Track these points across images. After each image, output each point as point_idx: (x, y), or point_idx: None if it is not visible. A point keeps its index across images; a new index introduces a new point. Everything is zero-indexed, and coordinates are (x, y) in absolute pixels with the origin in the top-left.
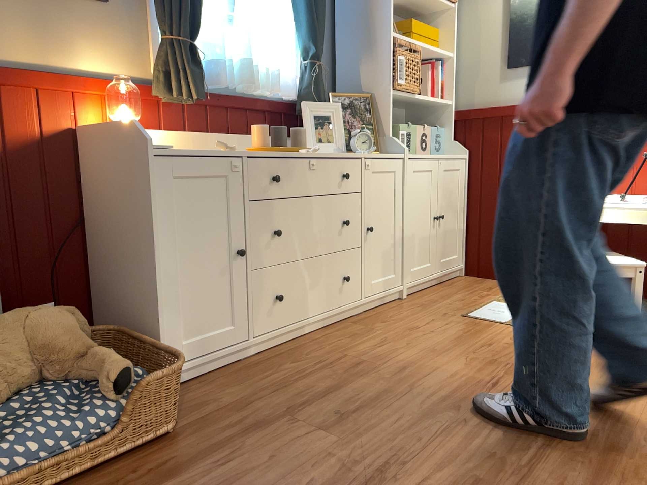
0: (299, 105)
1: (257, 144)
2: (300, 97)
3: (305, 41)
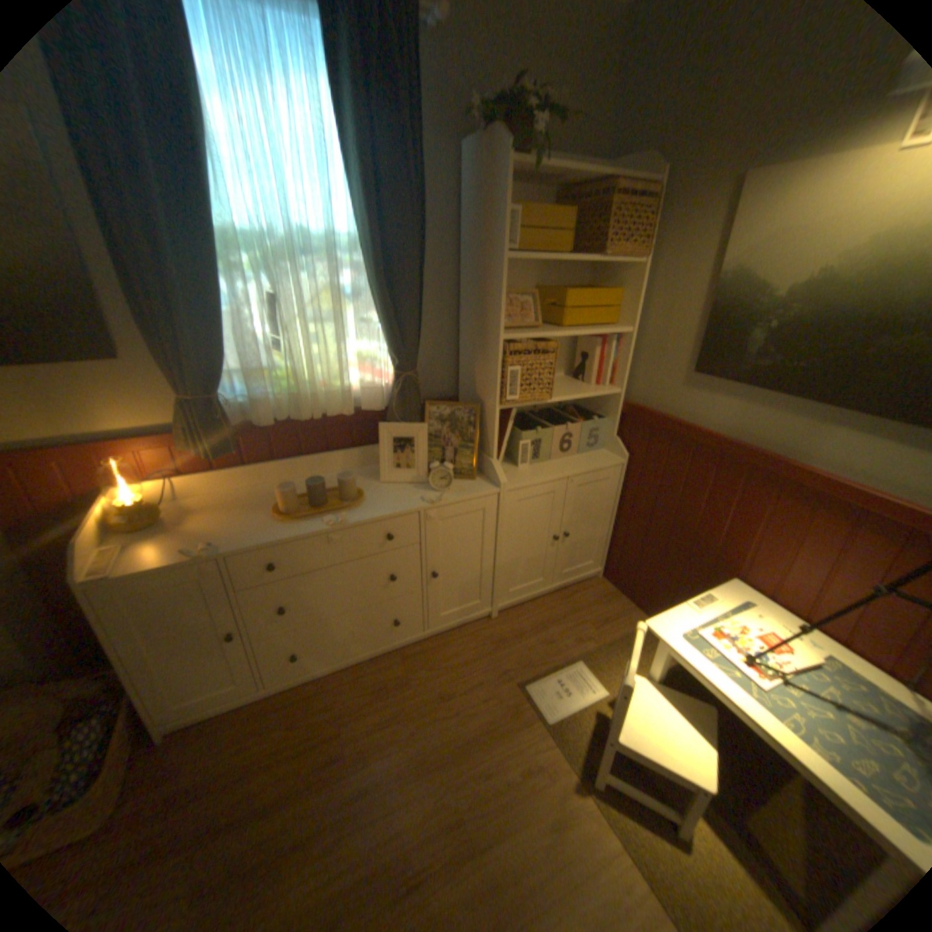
0: (388, 414)
1: (281, 505)
2: (389, 405)
3: (388, 347)
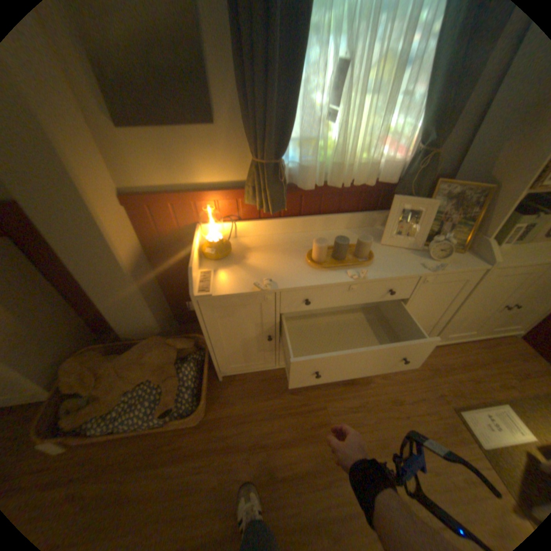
0: (399, 188)
1: (315, 255)
2: (403, 180)
3: (429, 122)
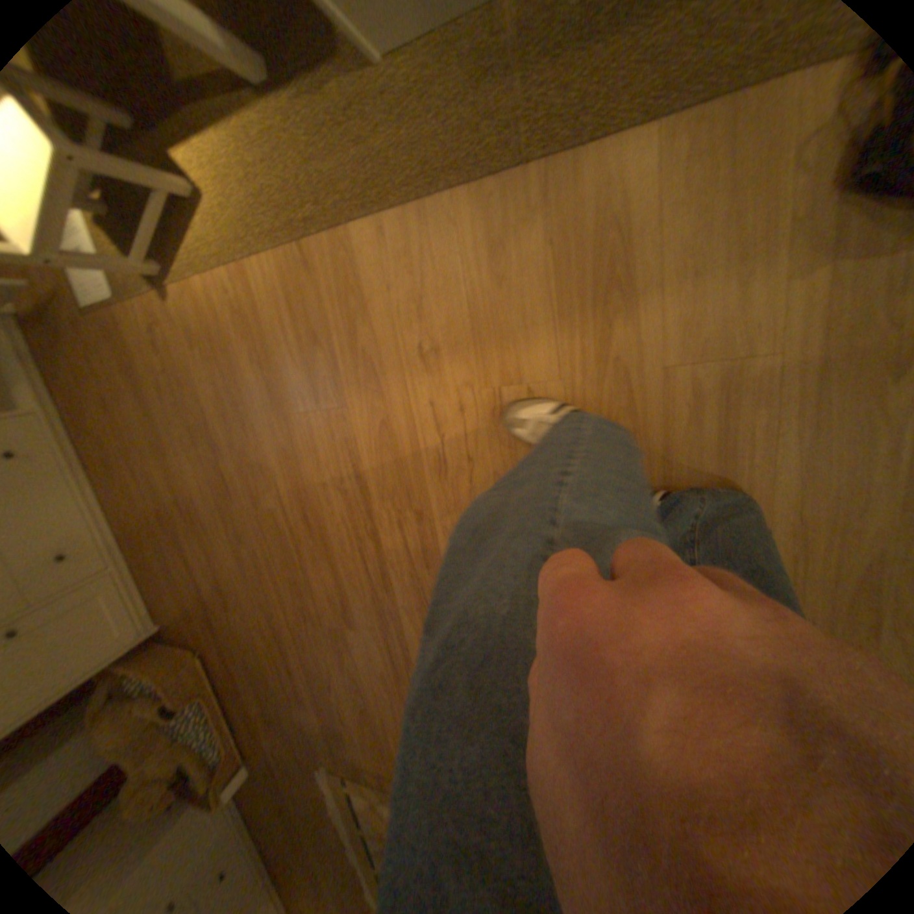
0: None
1: None
2: None
3: None
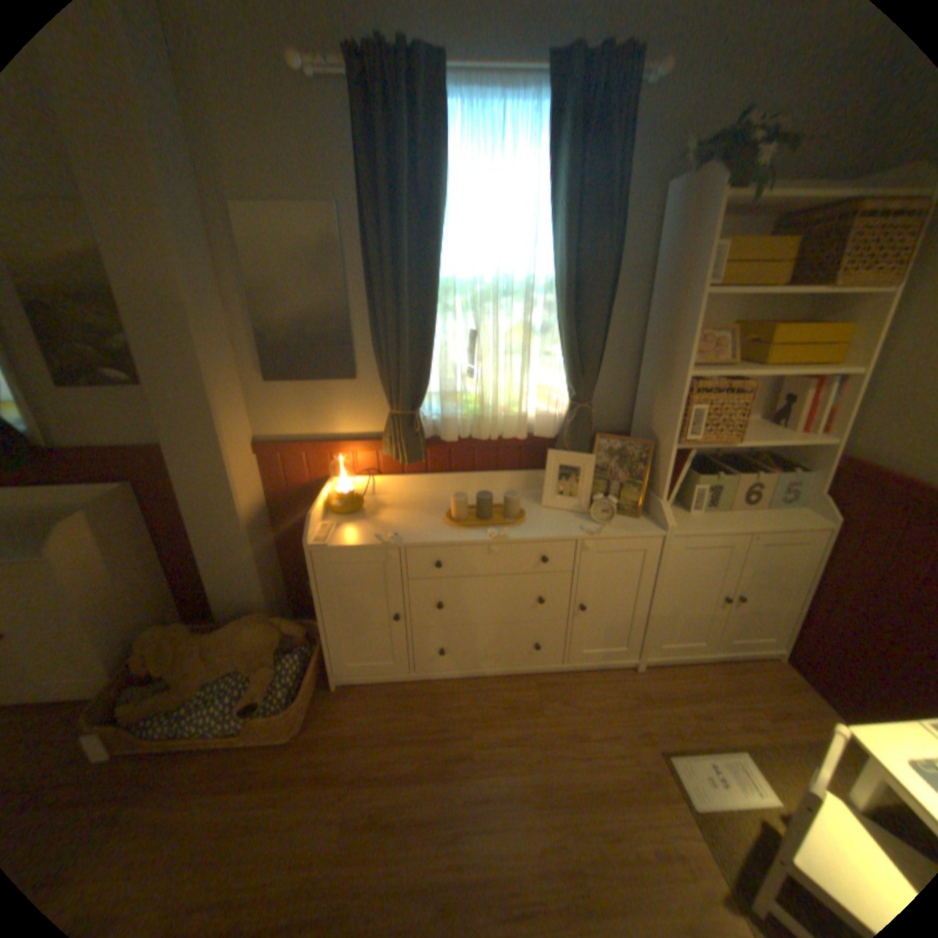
0: (557, 443)
1: (453, 512)
2: (560, 434)
3: (567, 379)
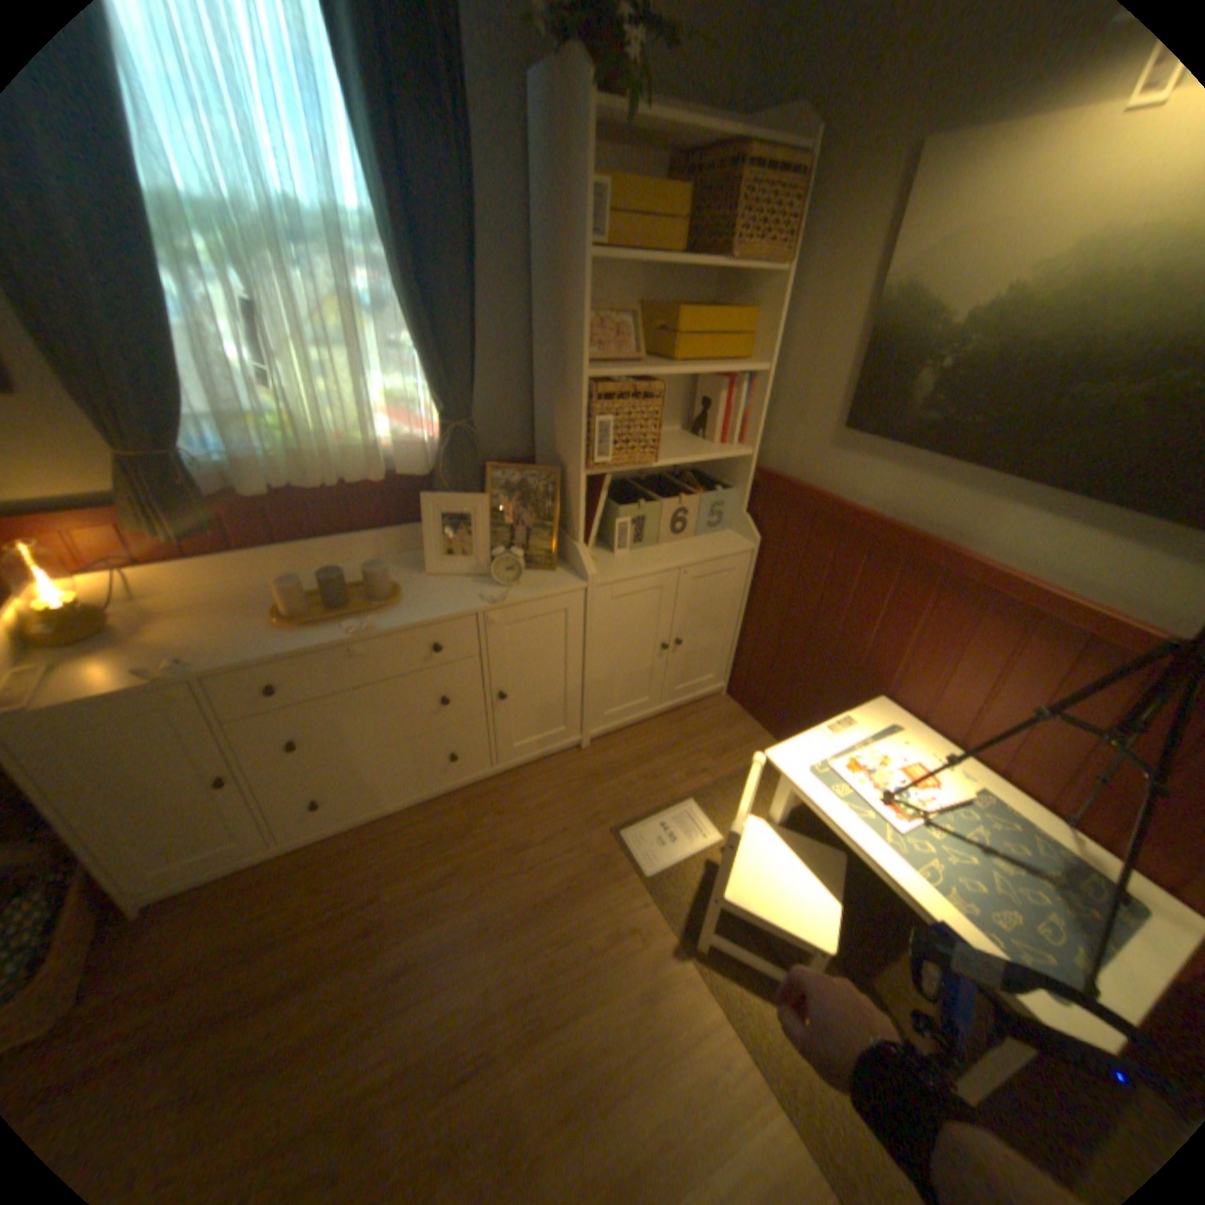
0: (436, 481)
1: (283, 606)
2: (437, 469)
3: (429, 385)
